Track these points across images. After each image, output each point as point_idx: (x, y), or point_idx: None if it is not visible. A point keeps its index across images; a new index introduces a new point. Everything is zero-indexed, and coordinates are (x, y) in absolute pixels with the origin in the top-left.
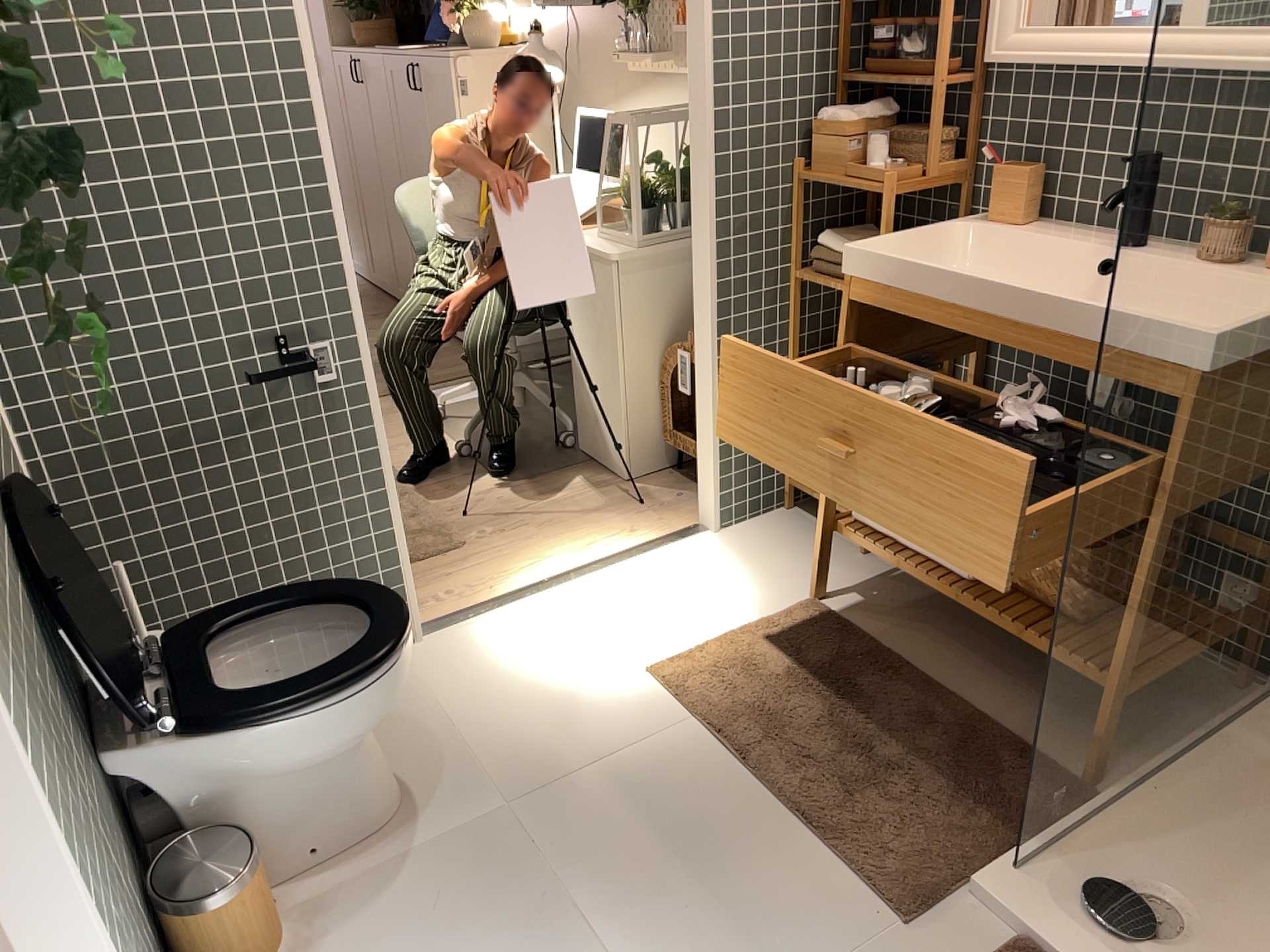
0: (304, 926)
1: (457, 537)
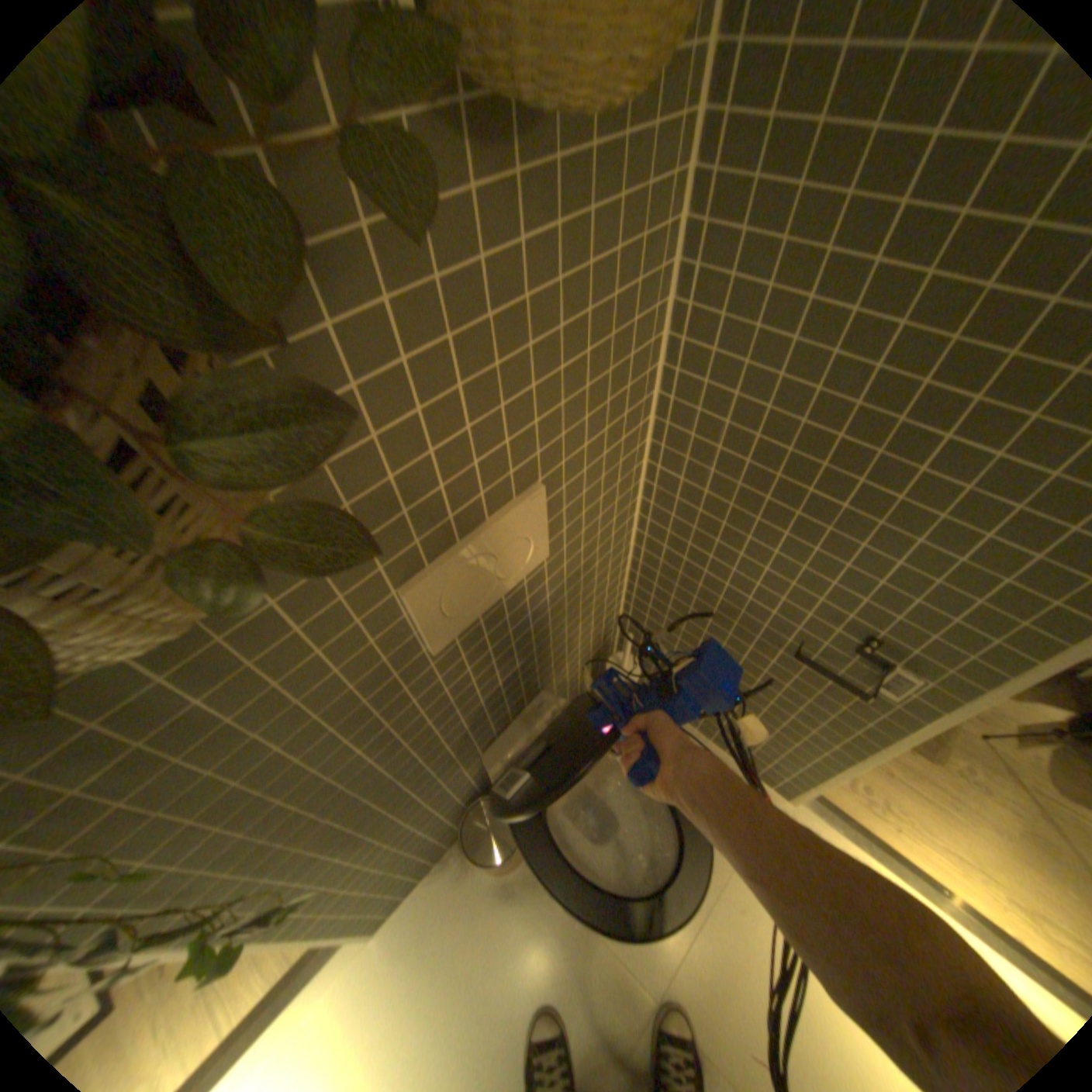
0: (523, 882)
1: (949, 750)
